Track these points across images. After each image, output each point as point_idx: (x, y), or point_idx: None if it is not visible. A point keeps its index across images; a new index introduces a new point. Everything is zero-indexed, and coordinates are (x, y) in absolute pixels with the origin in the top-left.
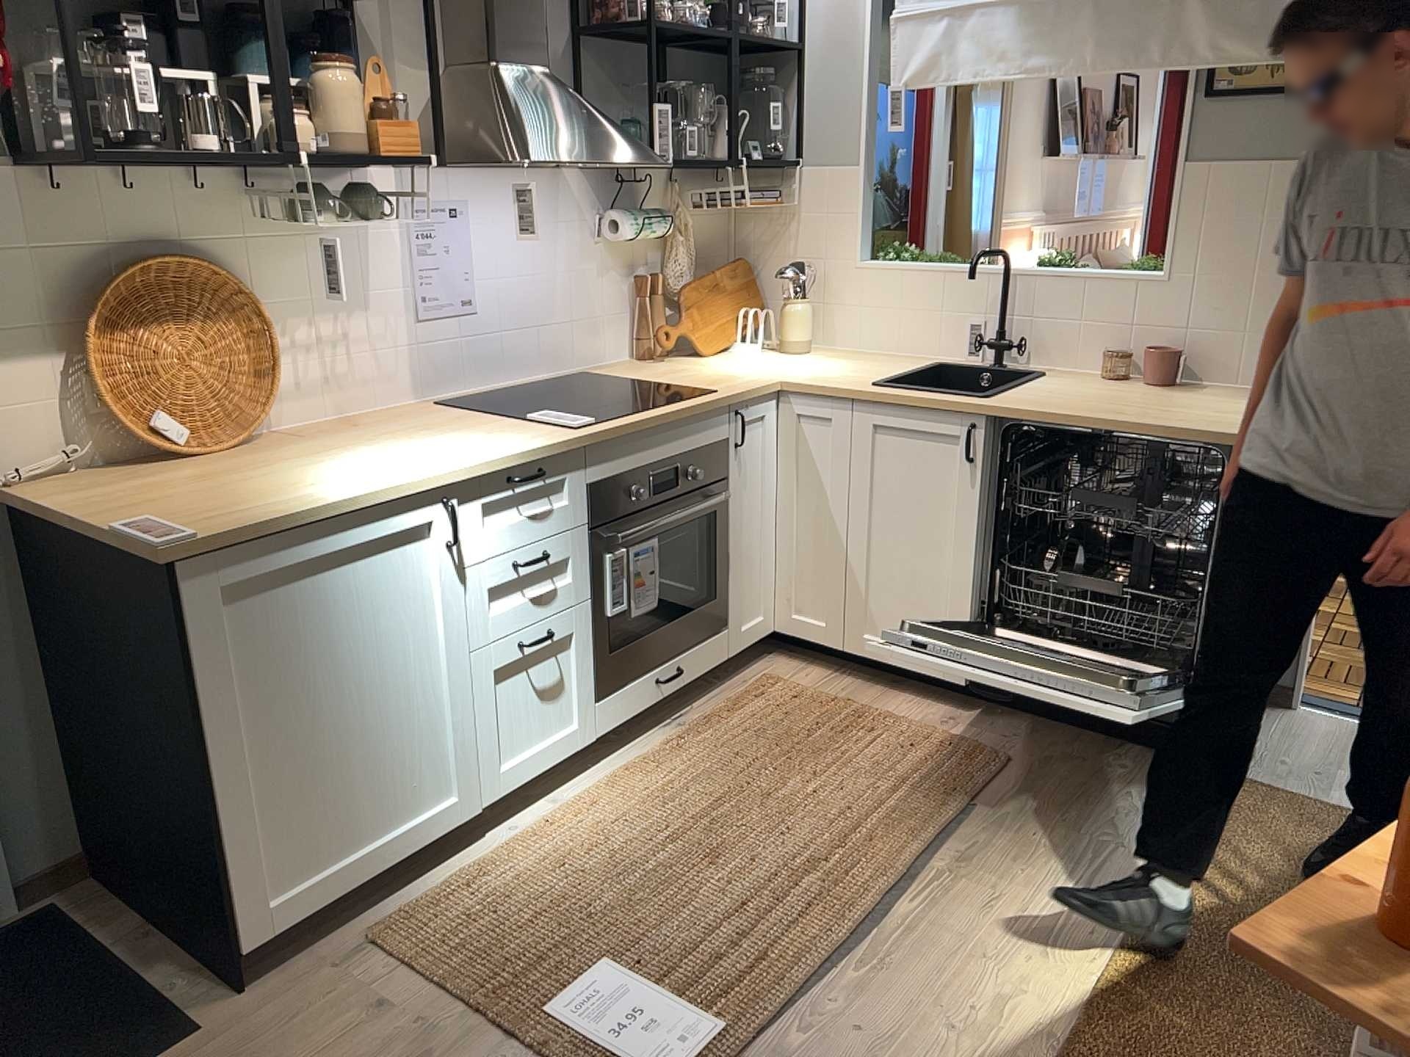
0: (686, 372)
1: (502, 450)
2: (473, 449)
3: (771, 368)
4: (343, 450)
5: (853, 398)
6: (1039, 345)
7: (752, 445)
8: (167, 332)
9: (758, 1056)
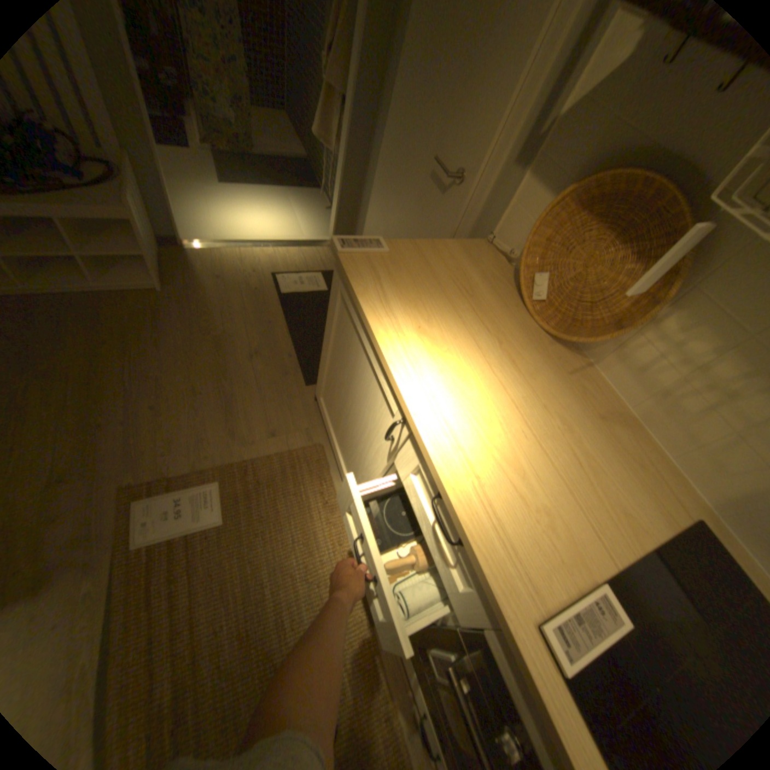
0: None
1: (466, 489)
2: (485, 466)
3: None
4: (521, 379)
5: None
6: None
7: None
8: (608, 234)
9: (103, 560)
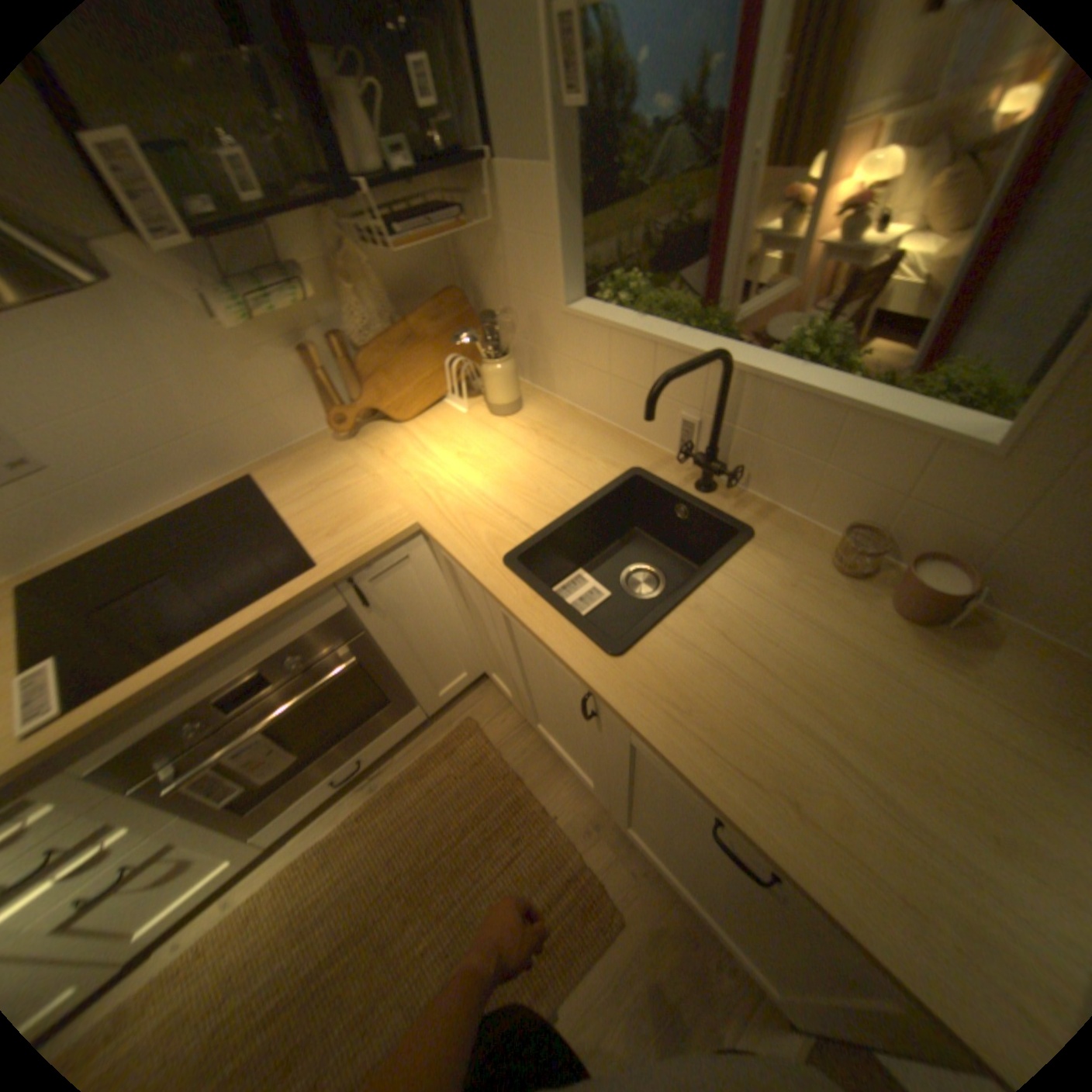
0: (346, 476)
1: None
2: None
3: (437, 471)
4: None
5: (475, 577)
6: (760, 472)
7: (396, 585)
8: None
9: None
